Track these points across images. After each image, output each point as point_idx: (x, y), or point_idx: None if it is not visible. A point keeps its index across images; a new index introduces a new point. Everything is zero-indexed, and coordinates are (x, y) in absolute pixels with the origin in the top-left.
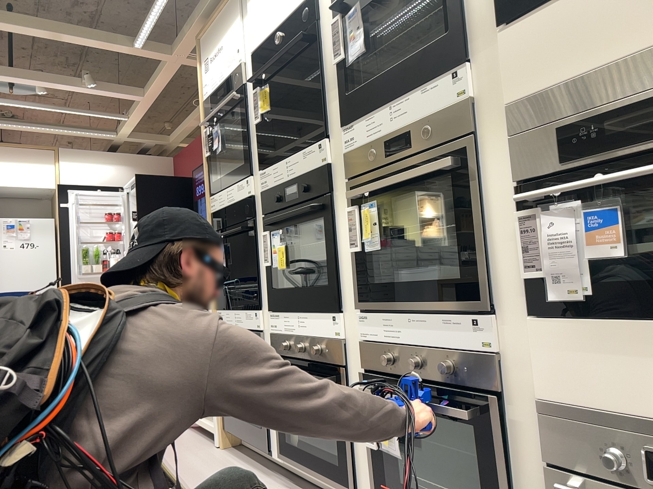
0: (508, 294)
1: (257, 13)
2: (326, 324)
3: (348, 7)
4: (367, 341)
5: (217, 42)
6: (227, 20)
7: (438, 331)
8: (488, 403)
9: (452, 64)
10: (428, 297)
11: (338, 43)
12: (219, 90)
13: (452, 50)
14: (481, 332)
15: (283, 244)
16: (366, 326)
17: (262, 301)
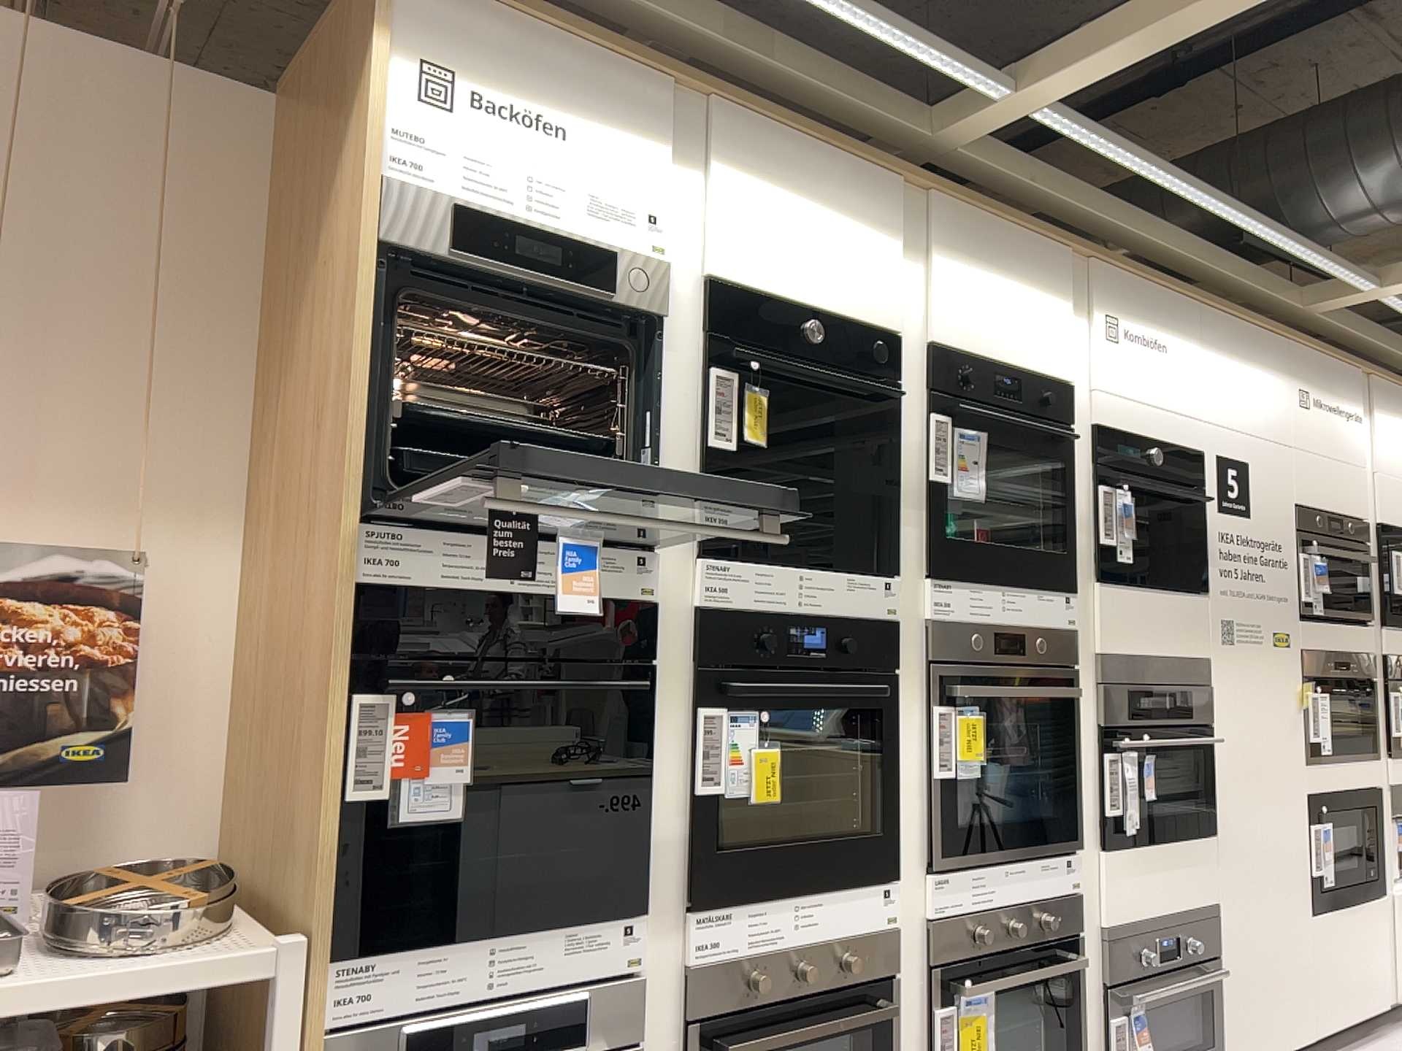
0: (1083, 829)
1: (753, 216)
2: (867, 905)
3: (961, 419)
4: (945, 915)
5: (540, 93)
6: (612, 96)
7: (1034, 878)
8: (1070, 946)
9: (1063, 586)
10: (1028, 838)
11: (946, 456)
12: (534, 235)
13: (1068, 574)
14: (1071, 872)
15: (762, 745)
16: (945, 892)
17: (649, 885)
